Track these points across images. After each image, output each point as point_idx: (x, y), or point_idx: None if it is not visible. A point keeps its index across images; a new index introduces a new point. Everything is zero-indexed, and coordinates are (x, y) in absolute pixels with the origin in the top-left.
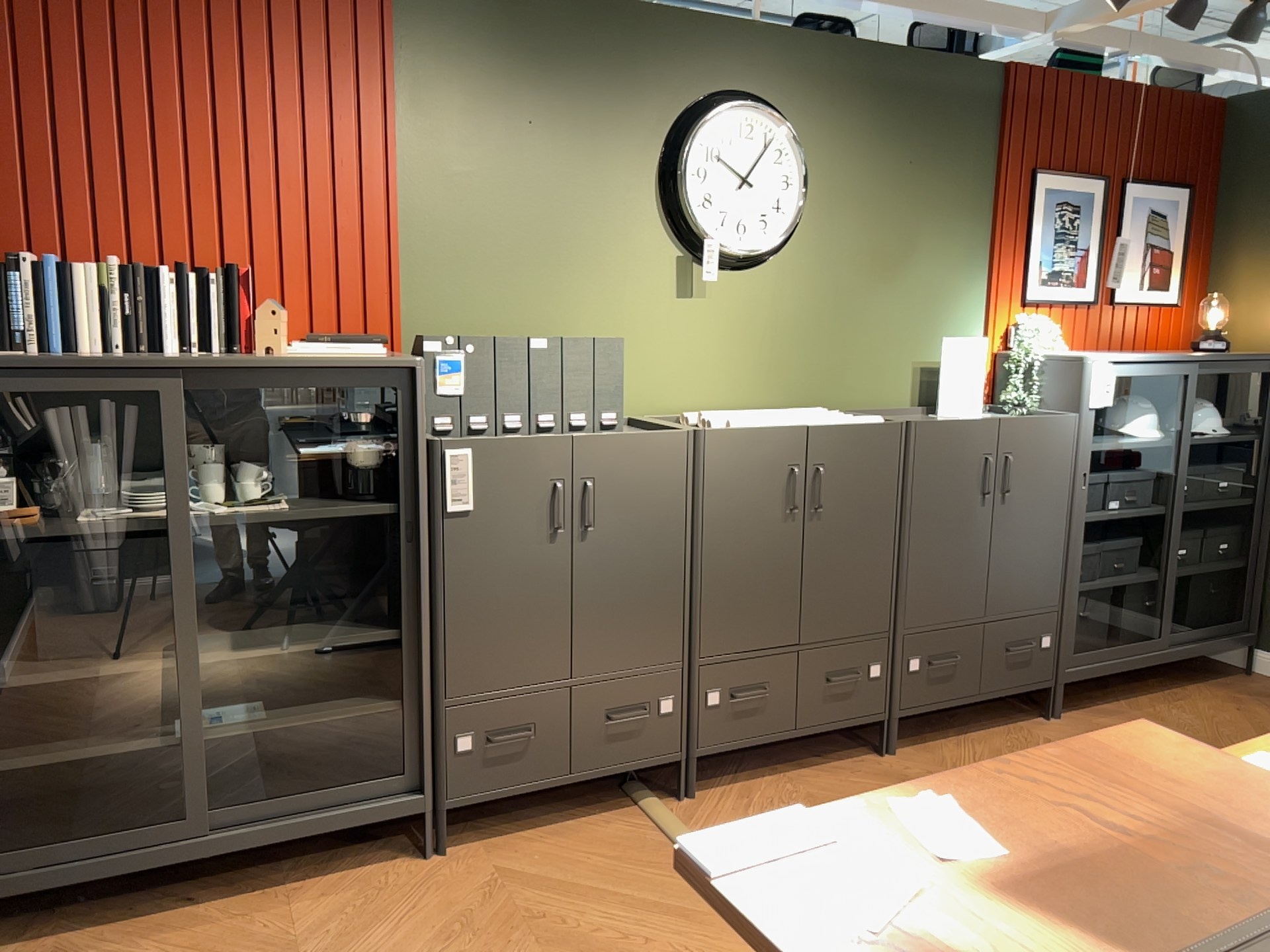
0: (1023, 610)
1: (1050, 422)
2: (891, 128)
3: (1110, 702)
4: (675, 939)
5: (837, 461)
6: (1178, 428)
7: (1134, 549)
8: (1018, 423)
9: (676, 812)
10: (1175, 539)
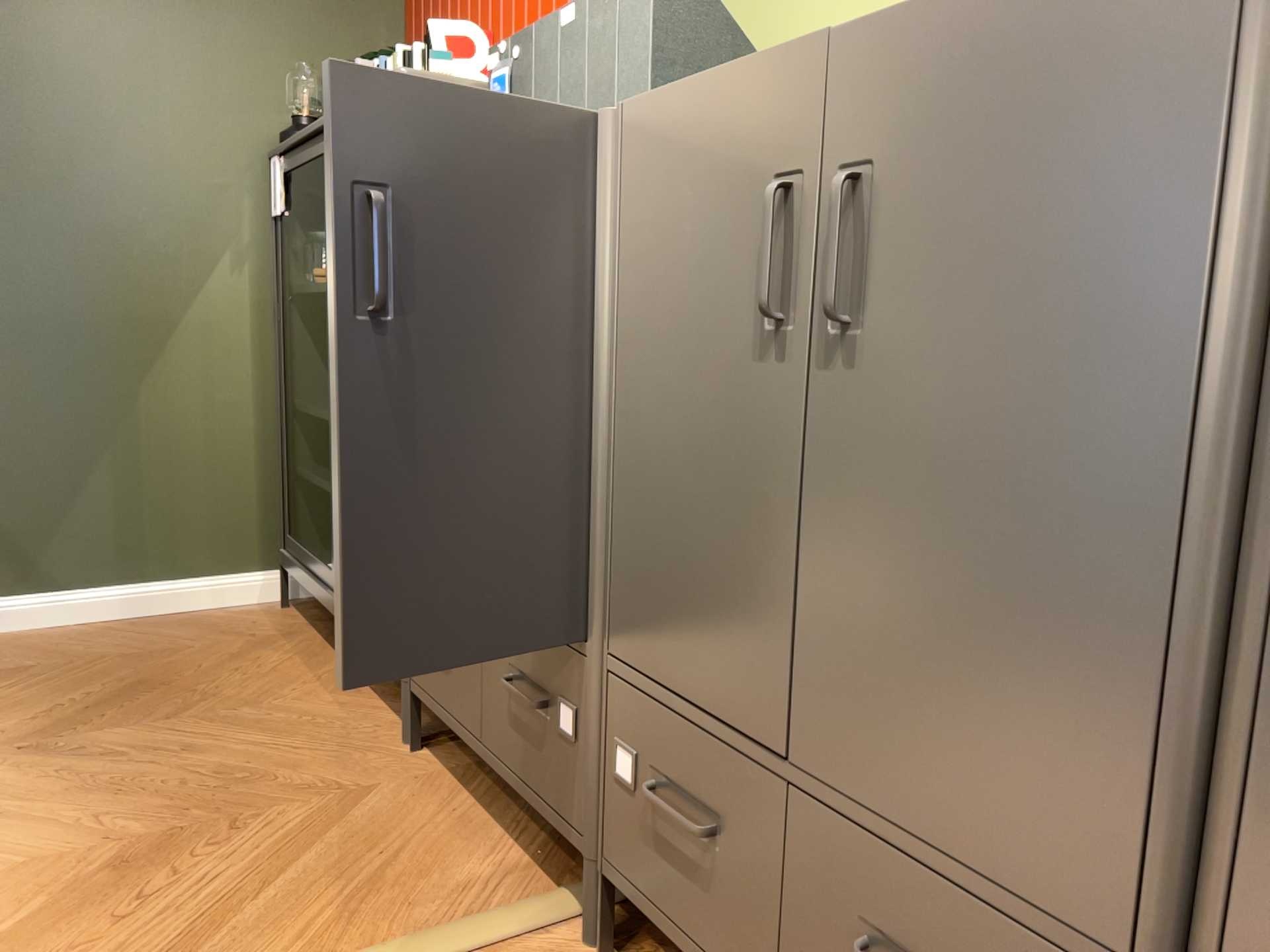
0: None
1: None
2: None
3: None
4: (111, 951)
5: (915, 141)
6: None
7: None
8: None
9: (545, 941)
10: None
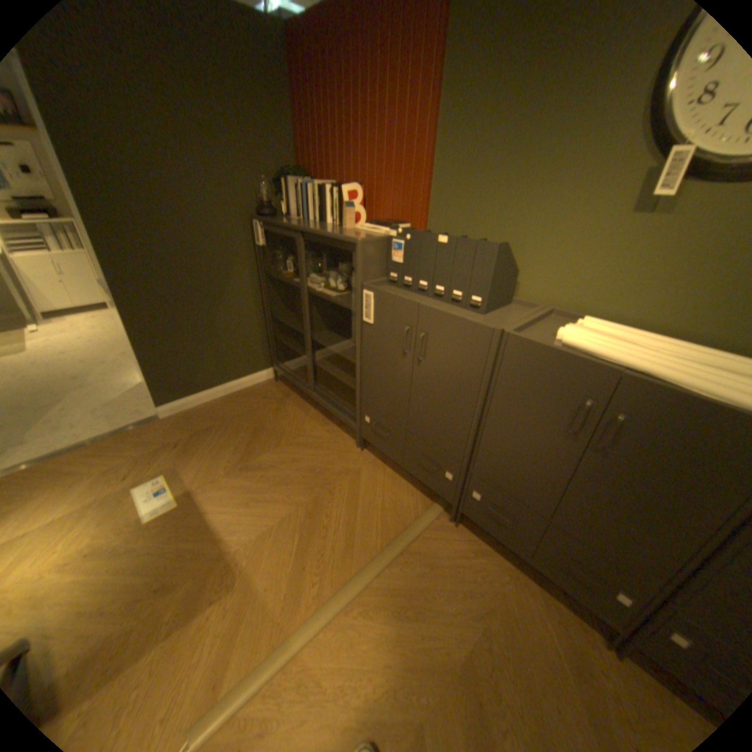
0: None
1: None
2: None
3: None
4: (330, 549)
5: (651, 420)
6: None
7: None
8: None
9: (439, 522)
10: None
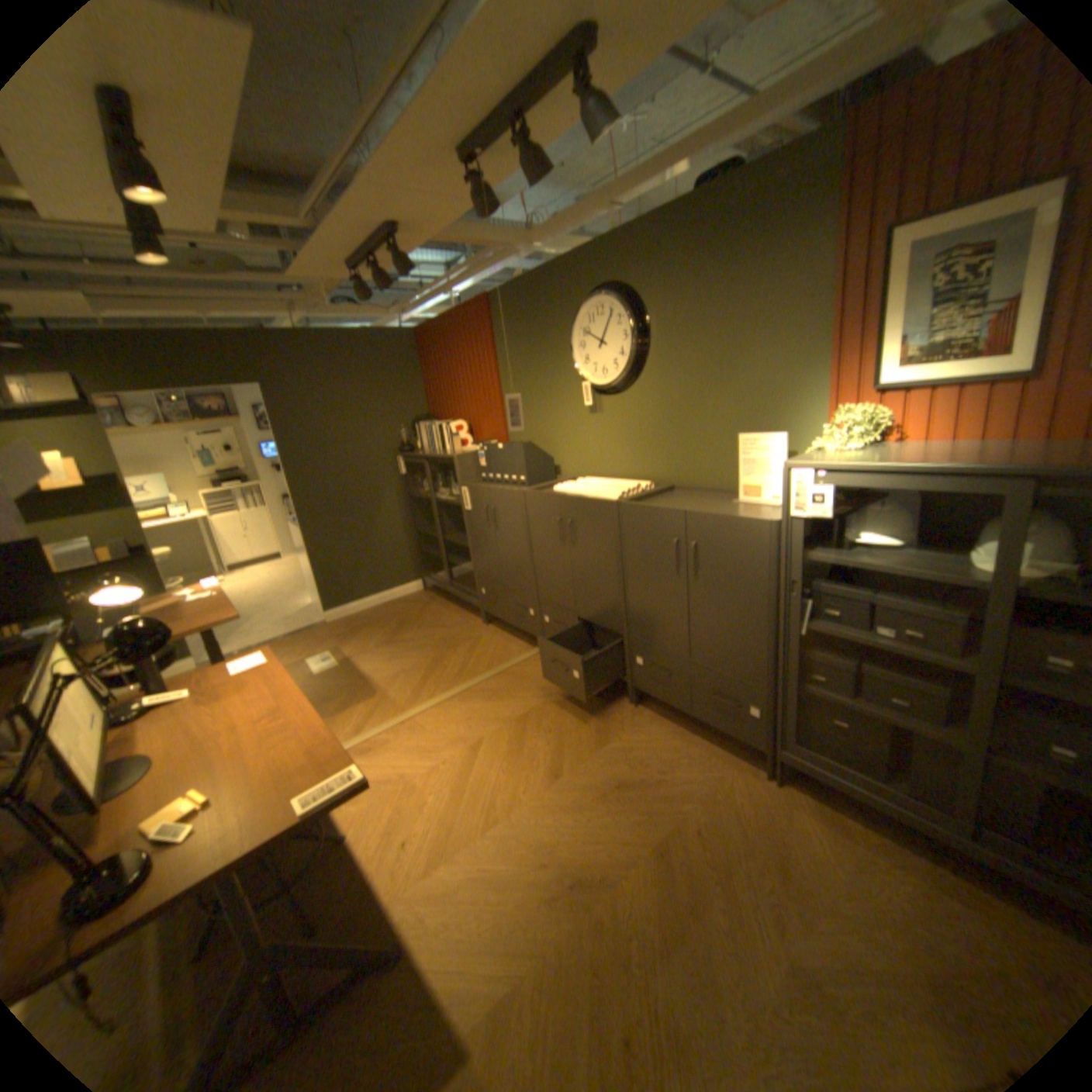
0: (725, 672)
1: (736, 522)
2: (711, 257)
3: (872, 829)
4: (446, 676)
5: (579, 518)
6: (997, 568)
7: (931, 698)
8: (702, 517)
9: (535, 657)
10: (979, 714)
